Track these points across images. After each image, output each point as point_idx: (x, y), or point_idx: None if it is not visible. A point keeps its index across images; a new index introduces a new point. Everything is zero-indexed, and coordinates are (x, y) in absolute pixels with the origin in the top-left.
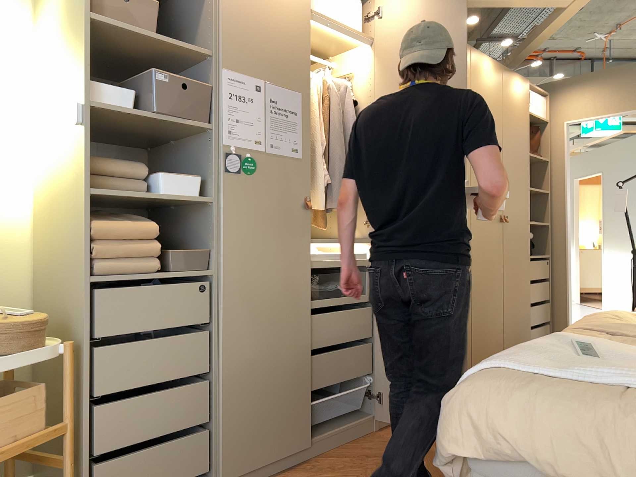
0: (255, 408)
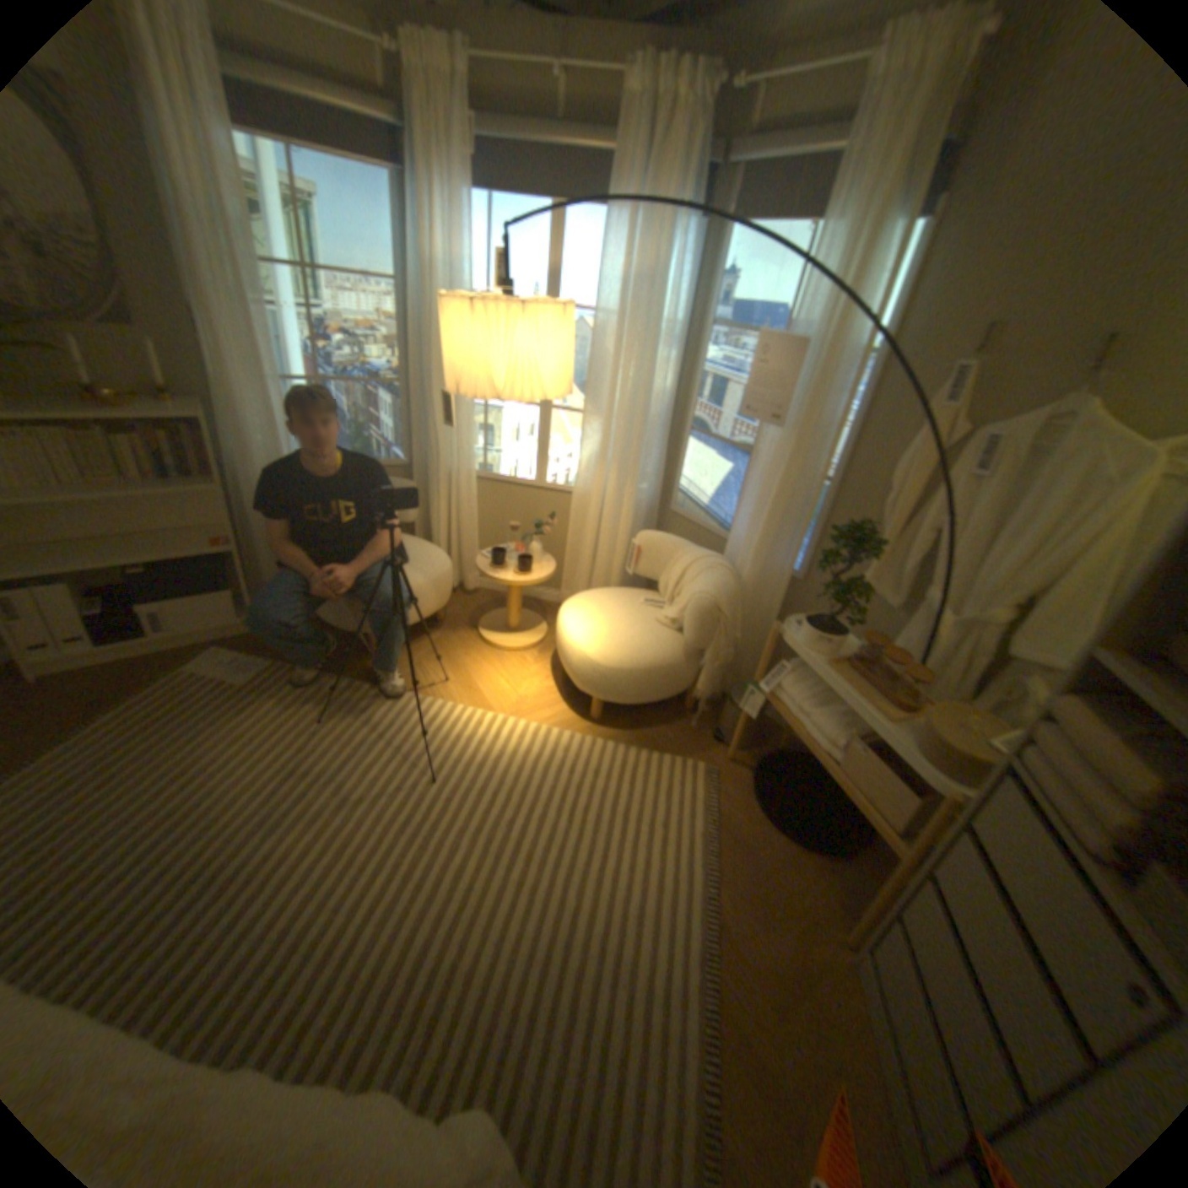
0: None
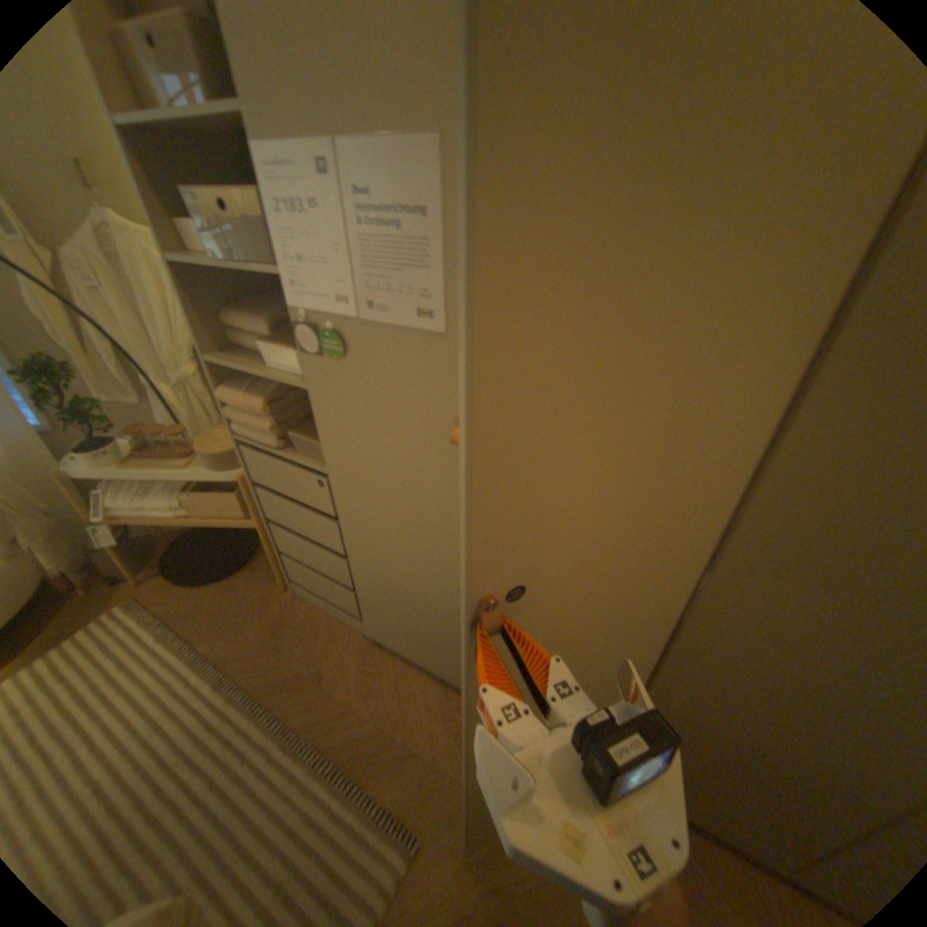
0: (393, 615)
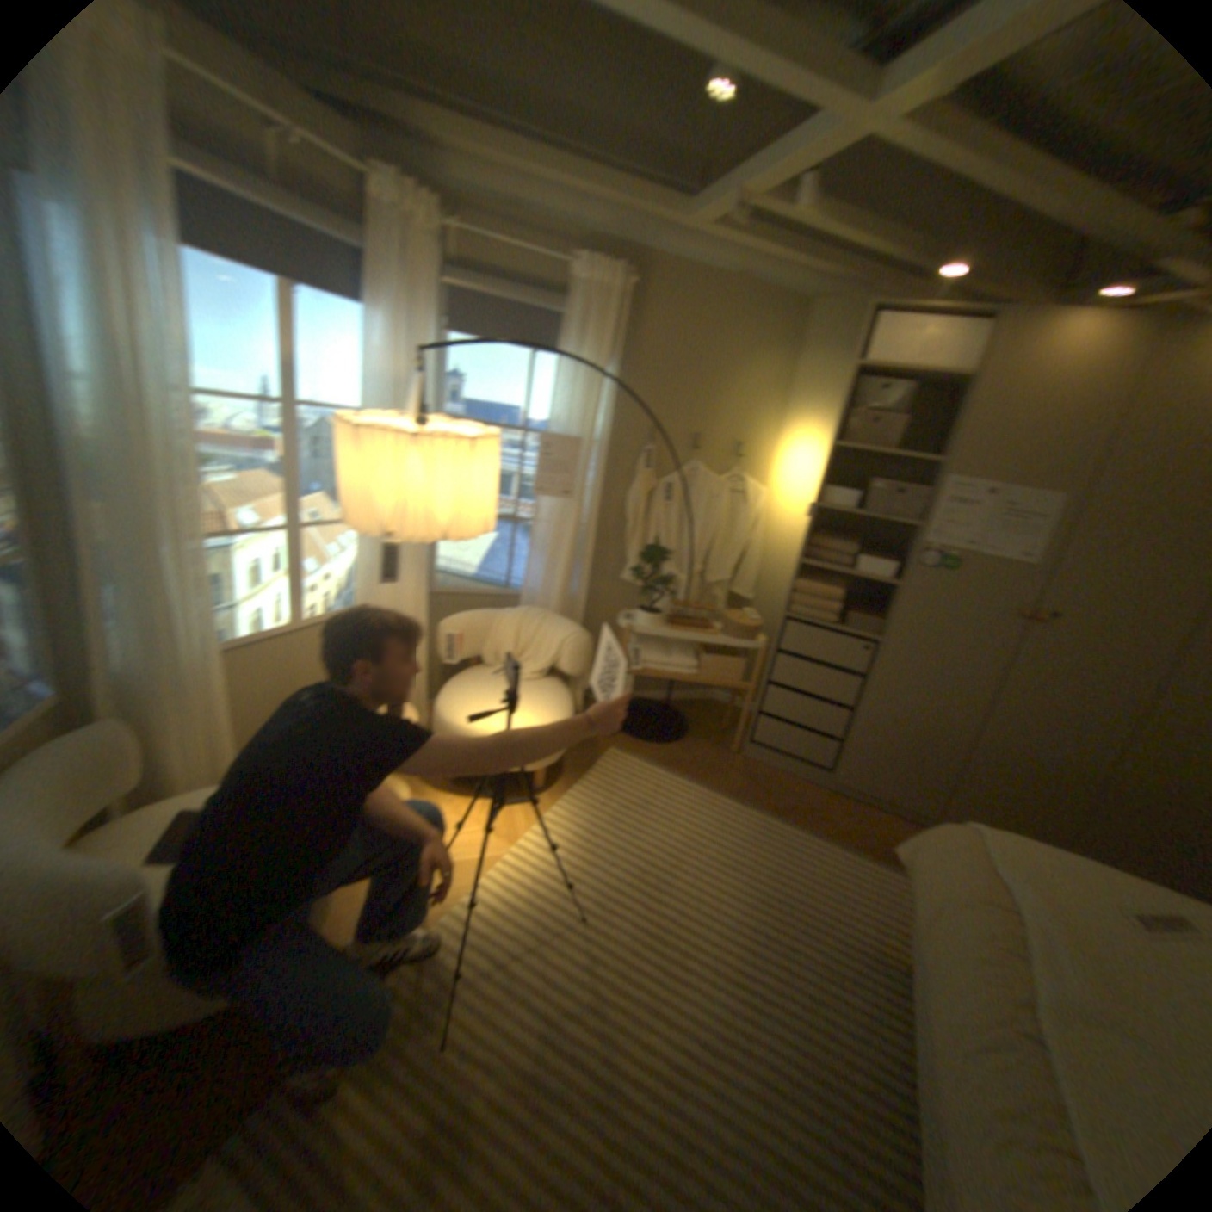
0: (887, 756)
